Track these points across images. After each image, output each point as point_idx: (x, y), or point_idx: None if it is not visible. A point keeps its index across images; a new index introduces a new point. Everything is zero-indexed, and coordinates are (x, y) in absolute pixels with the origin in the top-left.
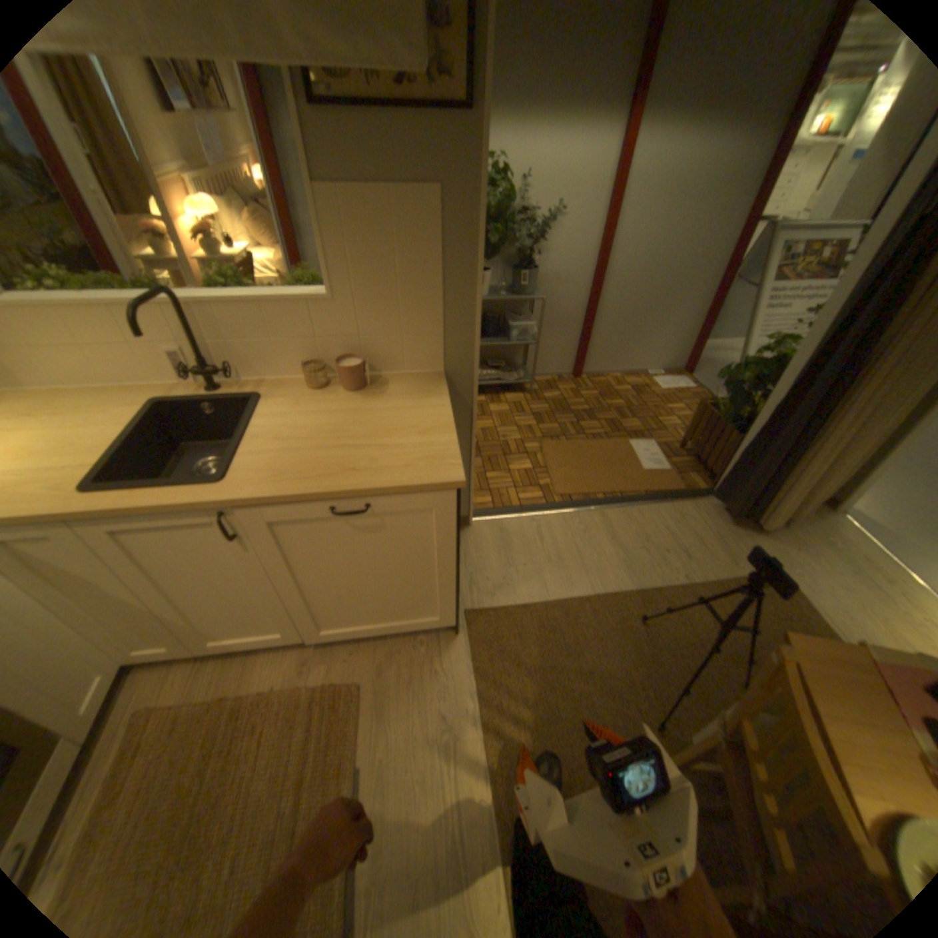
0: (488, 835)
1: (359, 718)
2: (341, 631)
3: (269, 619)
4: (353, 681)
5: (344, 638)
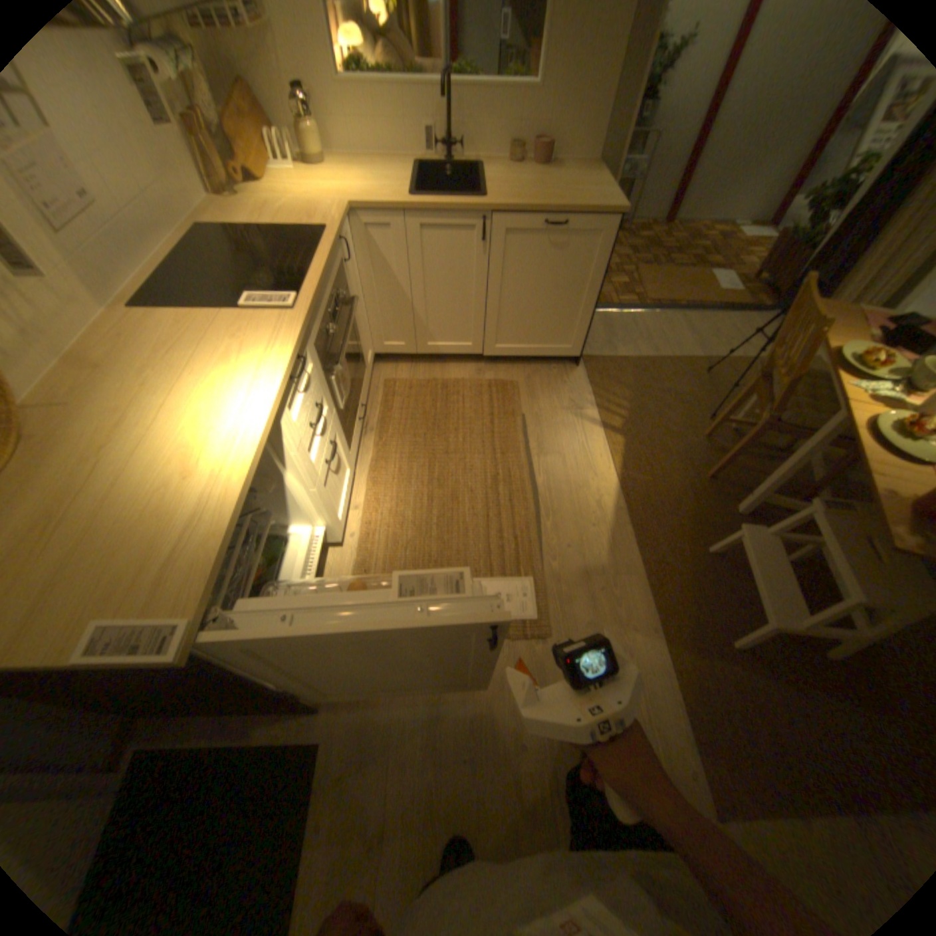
0: (601, 446)
1: (519, 396)
2: (507, 348)
3: (470, 327)
4: (512, 381)
5: (507, 355)
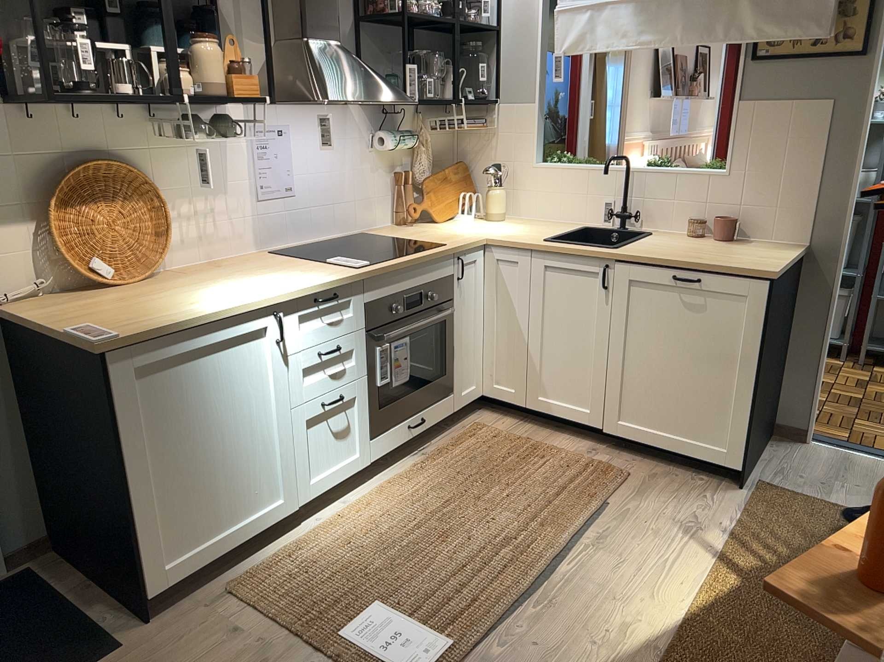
0: (700, 576)
1: (626, 485)
2: (638, 428)
3: (592, 386)
4: (631, 471)
5: (637, 438)
